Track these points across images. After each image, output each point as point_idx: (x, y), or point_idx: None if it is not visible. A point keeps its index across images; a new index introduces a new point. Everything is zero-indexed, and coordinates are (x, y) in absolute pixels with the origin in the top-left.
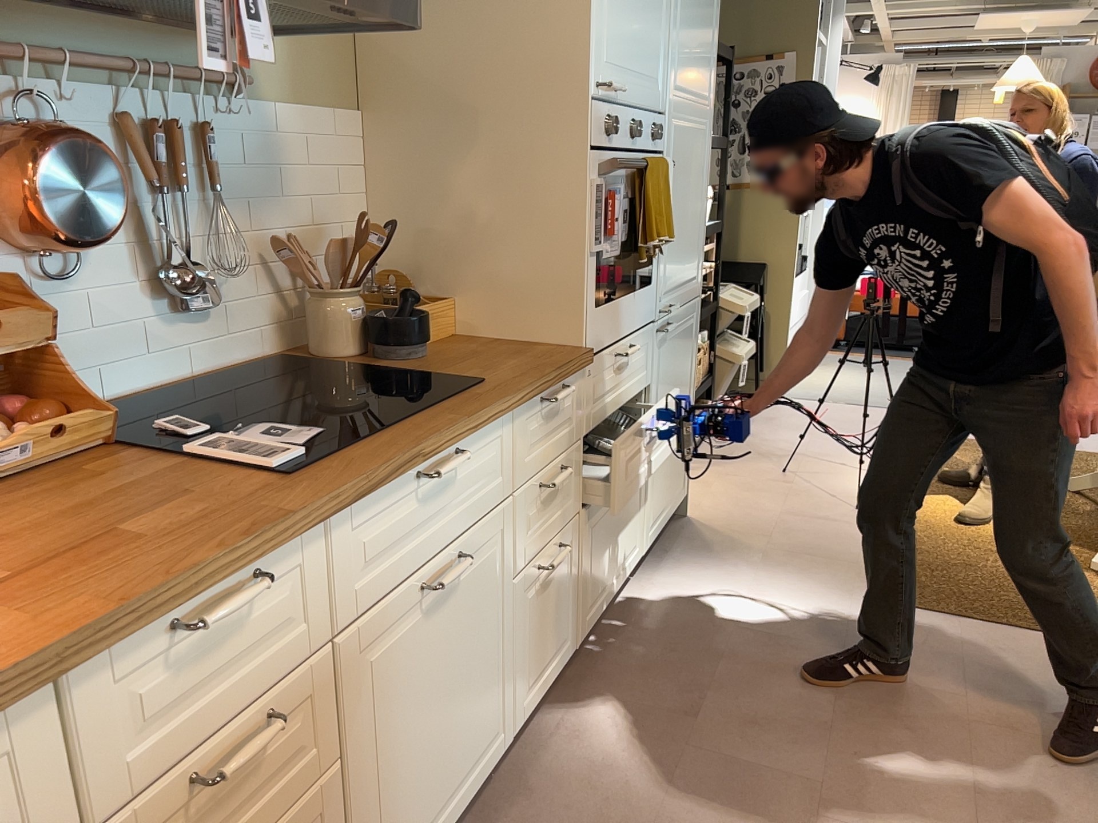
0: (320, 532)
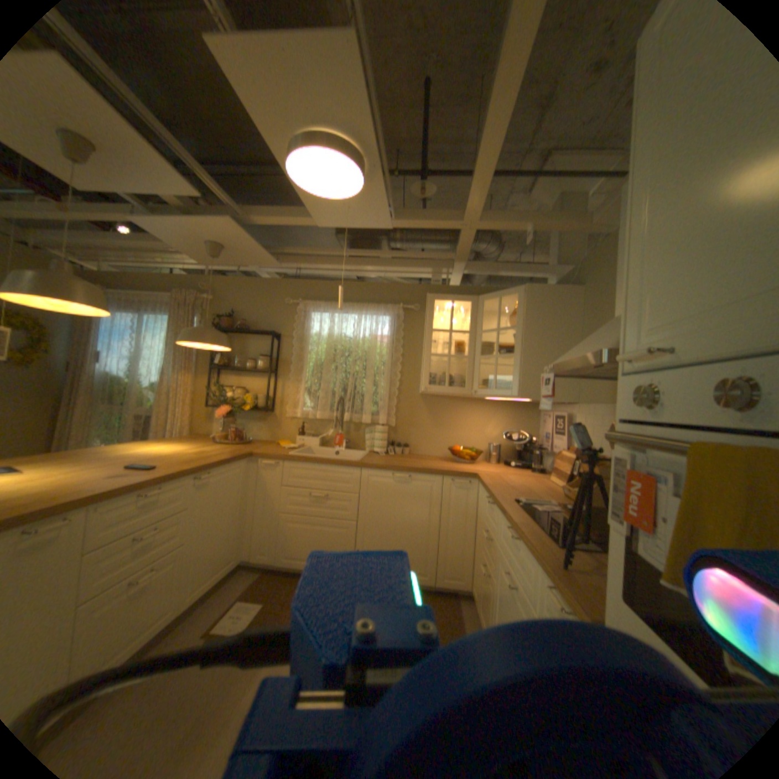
0: (499, 510)
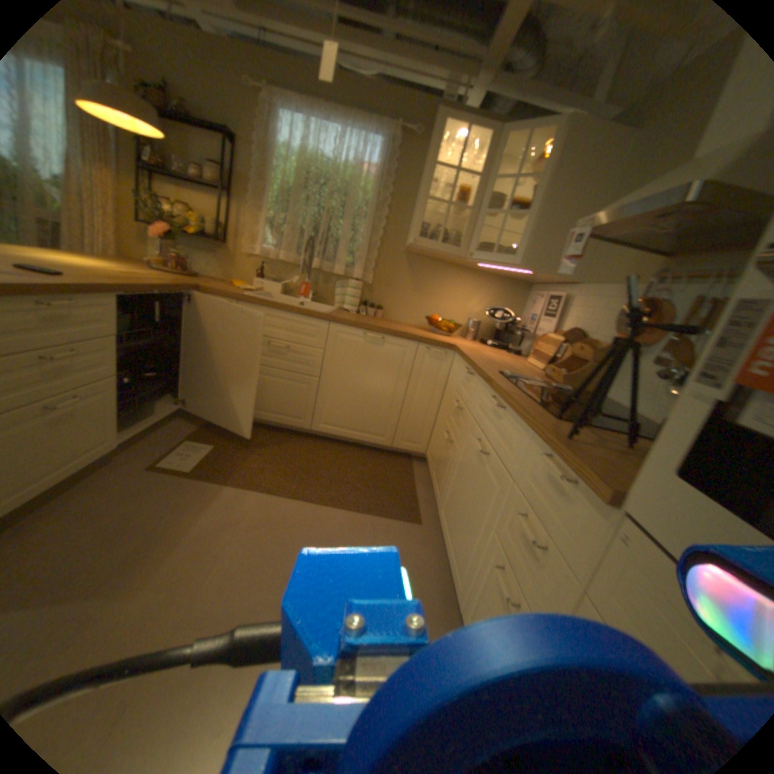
0: (480, 381)
